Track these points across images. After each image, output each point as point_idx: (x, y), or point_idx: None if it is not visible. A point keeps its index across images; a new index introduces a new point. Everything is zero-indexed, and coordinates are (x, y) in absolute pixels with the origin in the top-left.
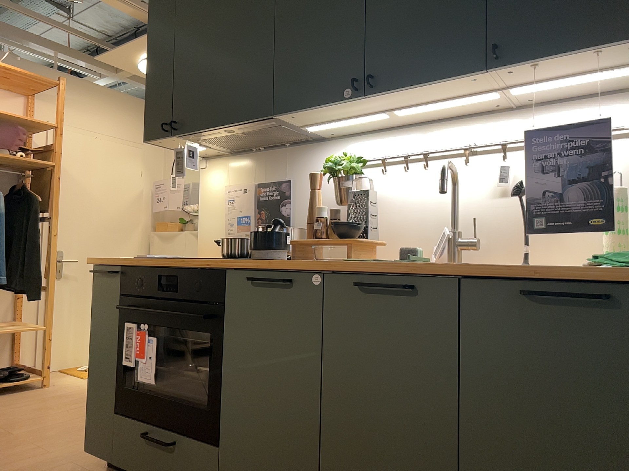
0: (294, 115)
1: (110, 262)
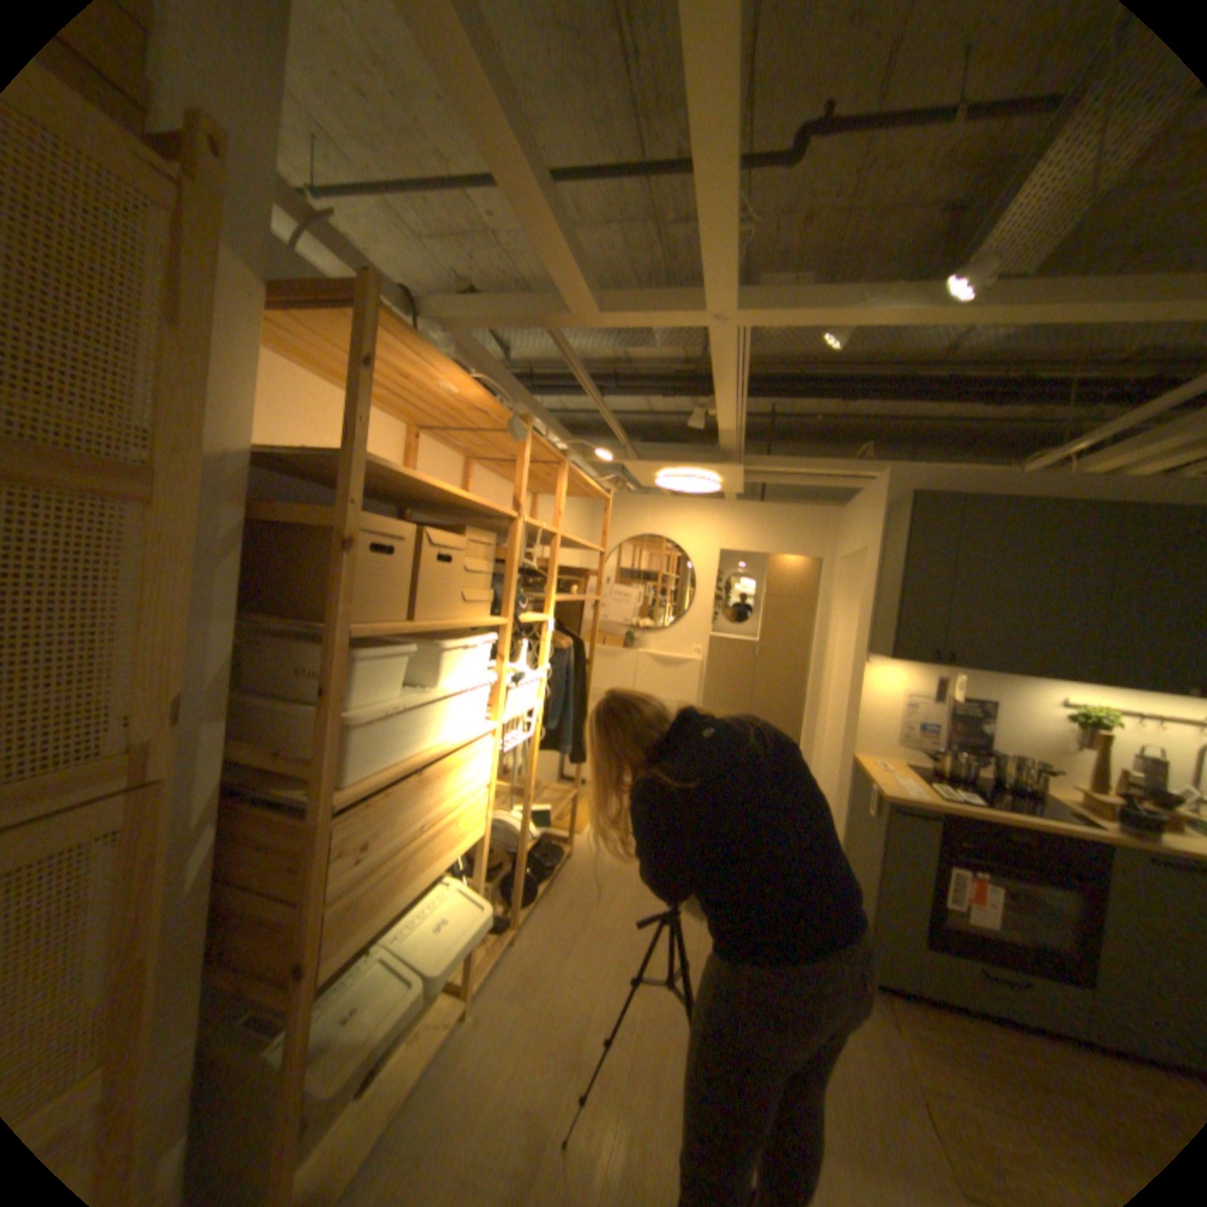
0: (1109, 686)
1: (931, 809)
